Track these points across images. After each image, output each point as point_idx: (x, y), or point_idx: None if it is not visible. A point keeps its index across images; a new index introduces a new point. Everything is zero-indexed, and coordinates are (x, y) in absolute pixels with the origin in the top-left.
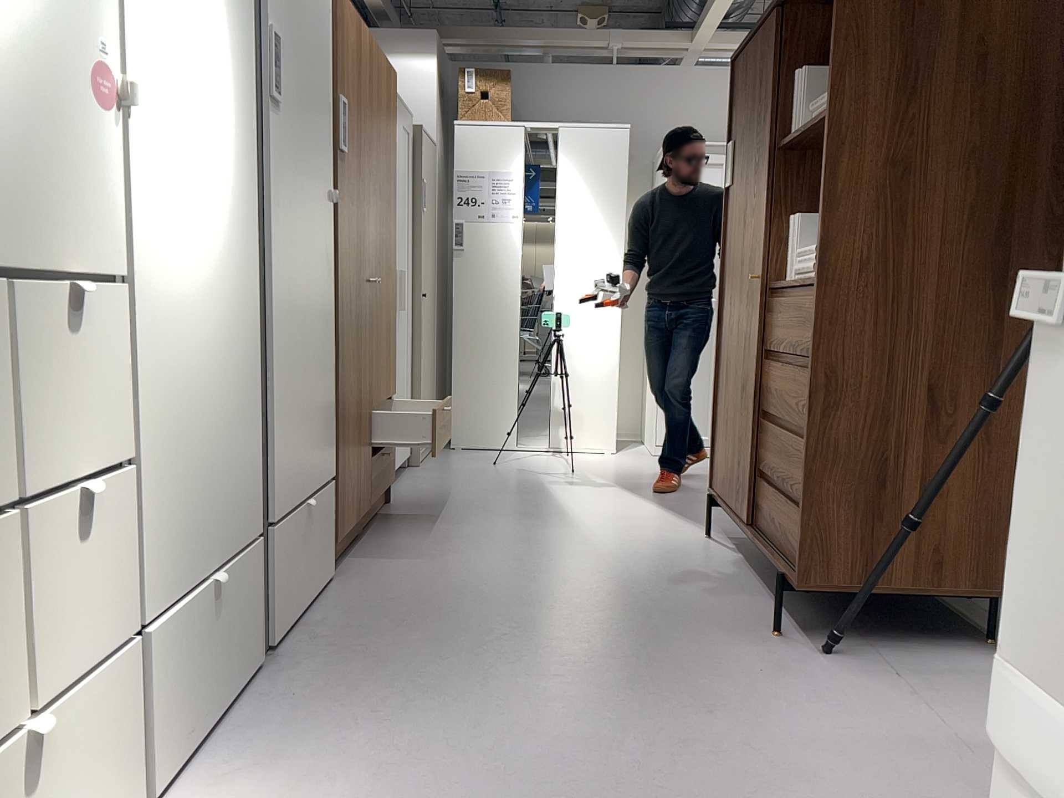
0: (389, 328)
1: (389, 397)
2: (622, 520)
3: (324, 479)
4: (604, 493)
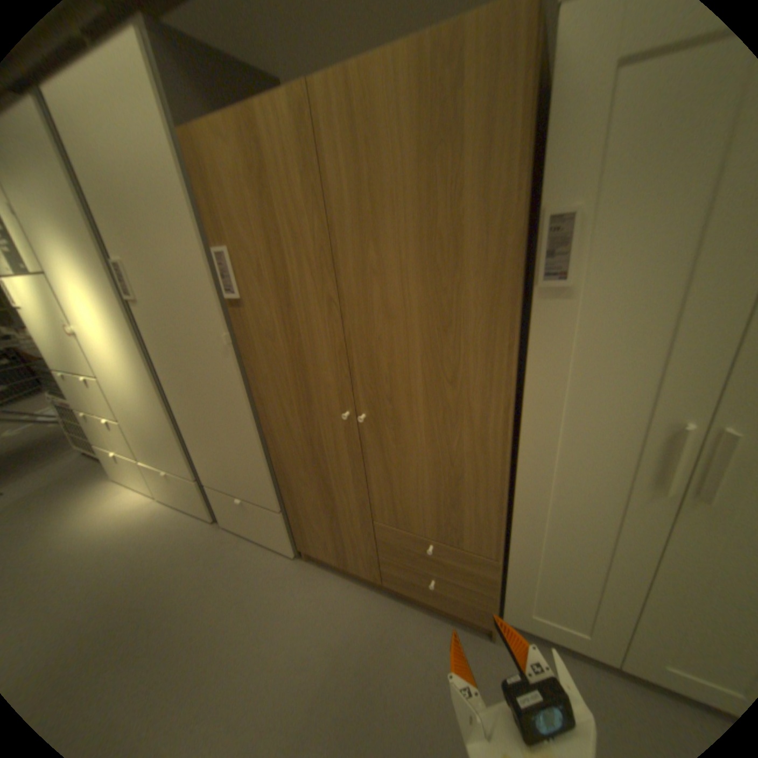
0: (456, 481)
1: (456, 547)
2: None
3: (262, 504)
4: None
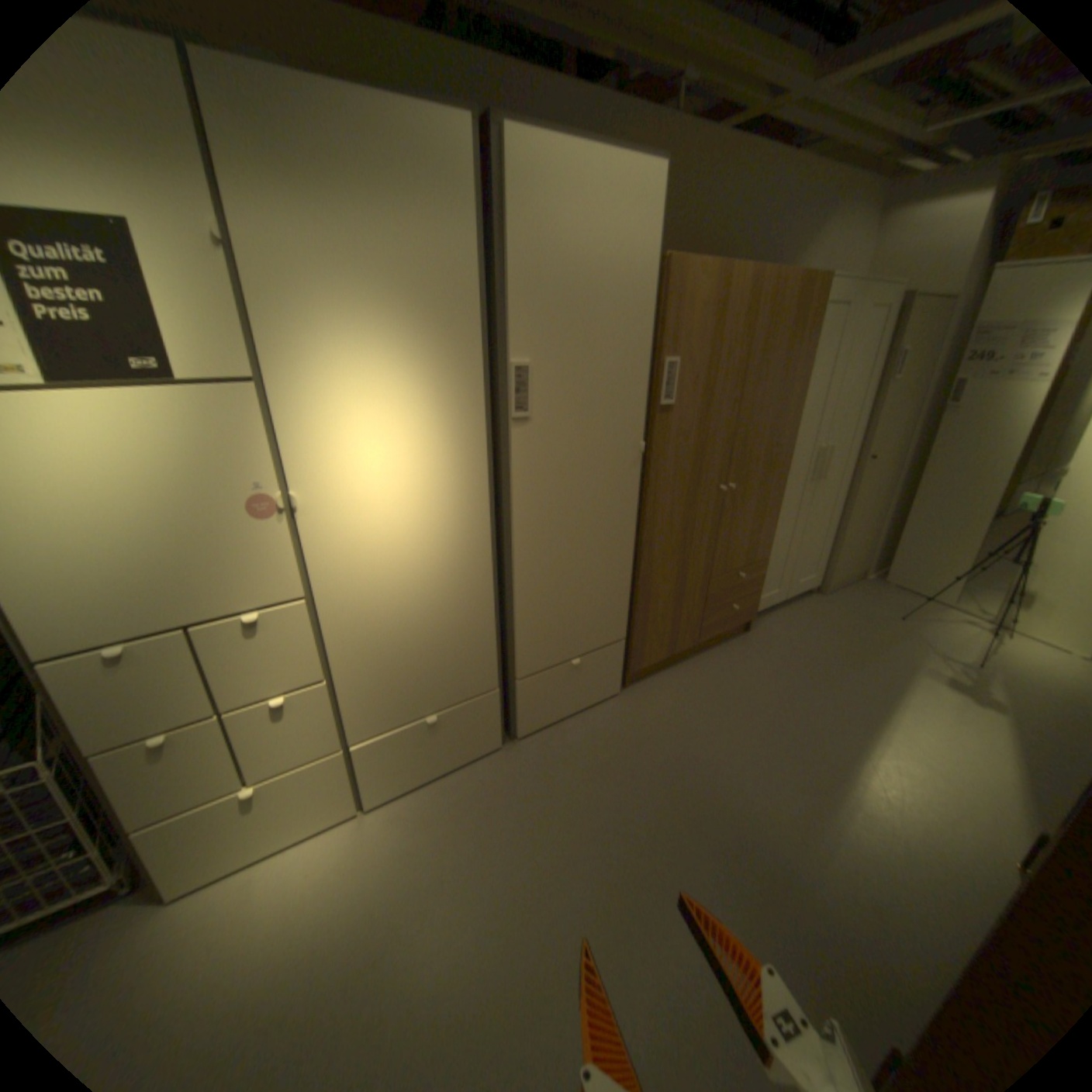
0: (763, 512)
1: (752, 564)
2: (940, 771)
3: (607, 642)
4: (977, 717)
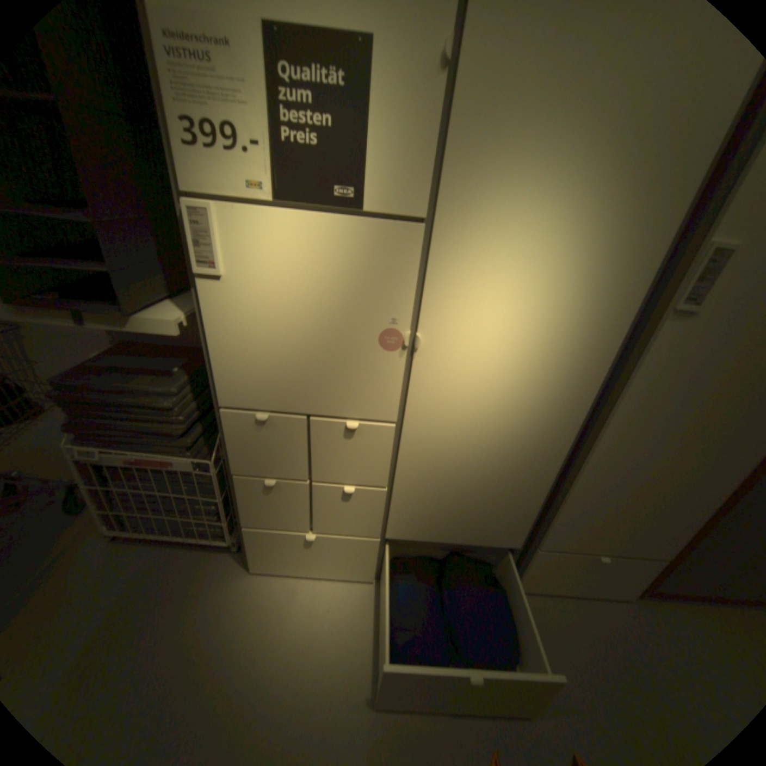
0: None
1: None
2: None
3: (650, 557)
4: None
